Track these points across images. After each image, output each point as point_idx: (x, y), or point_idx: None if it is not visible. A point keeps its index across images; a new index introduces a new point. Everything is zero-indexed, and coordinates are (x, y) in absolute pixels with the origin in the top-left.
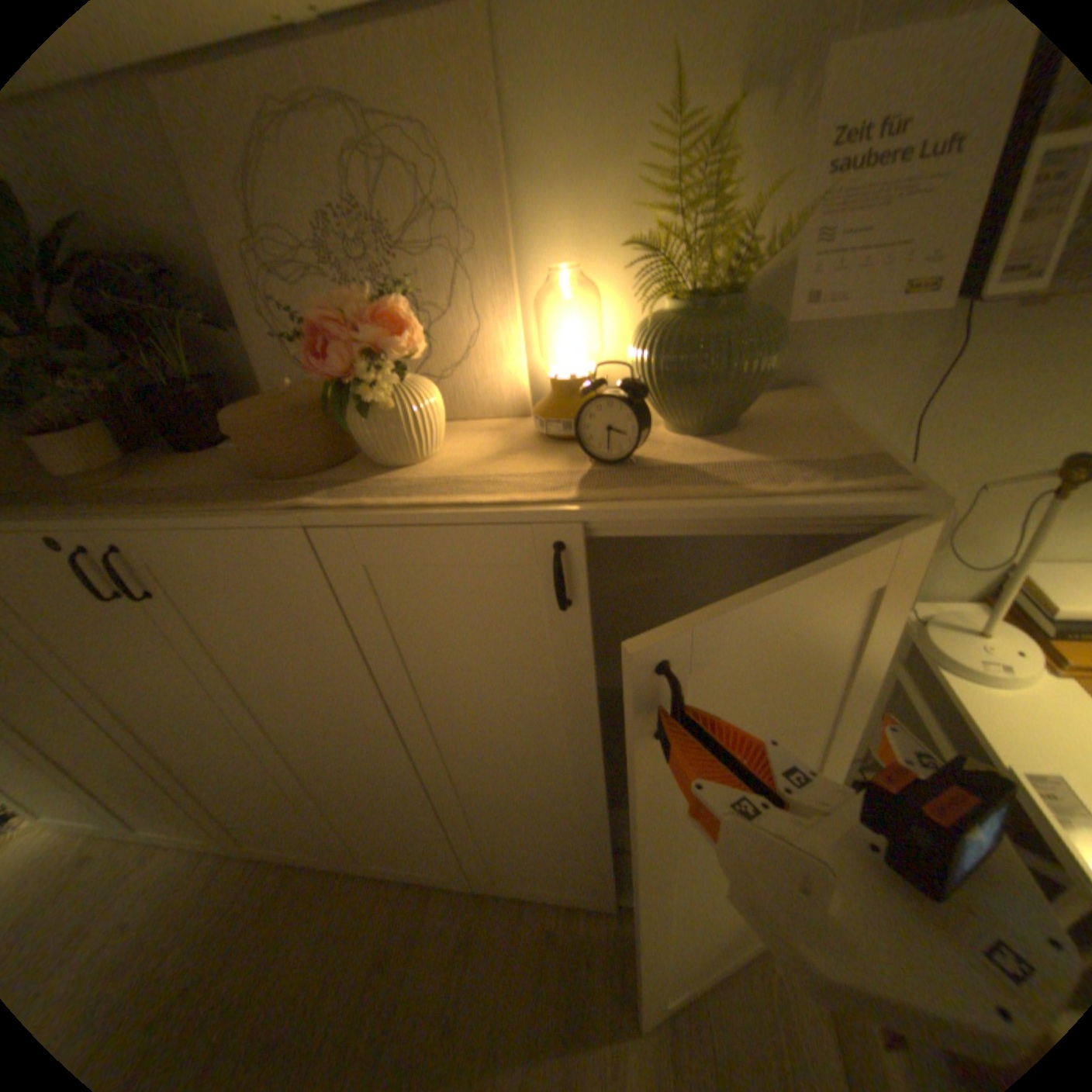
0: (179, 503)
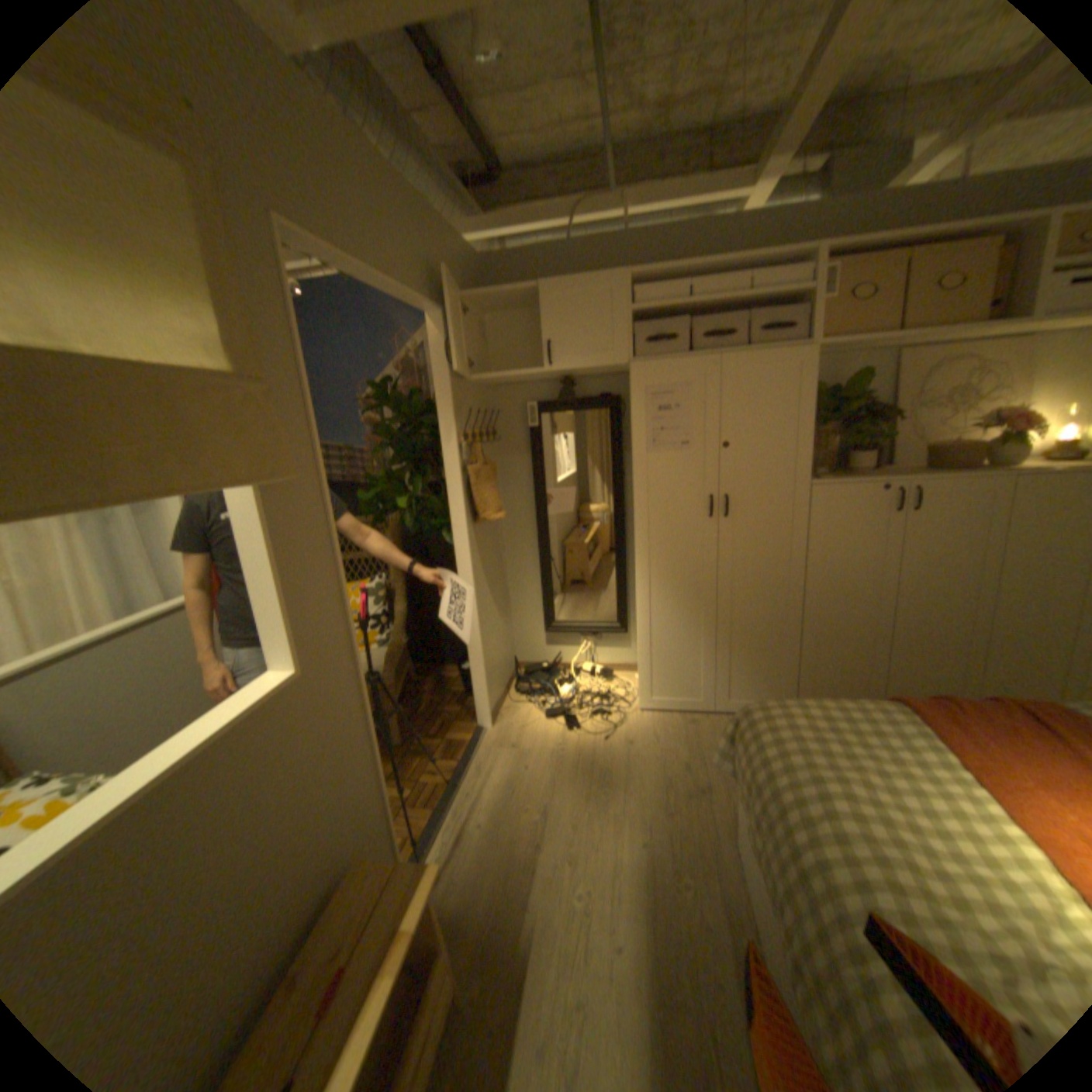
0: (950, 474)
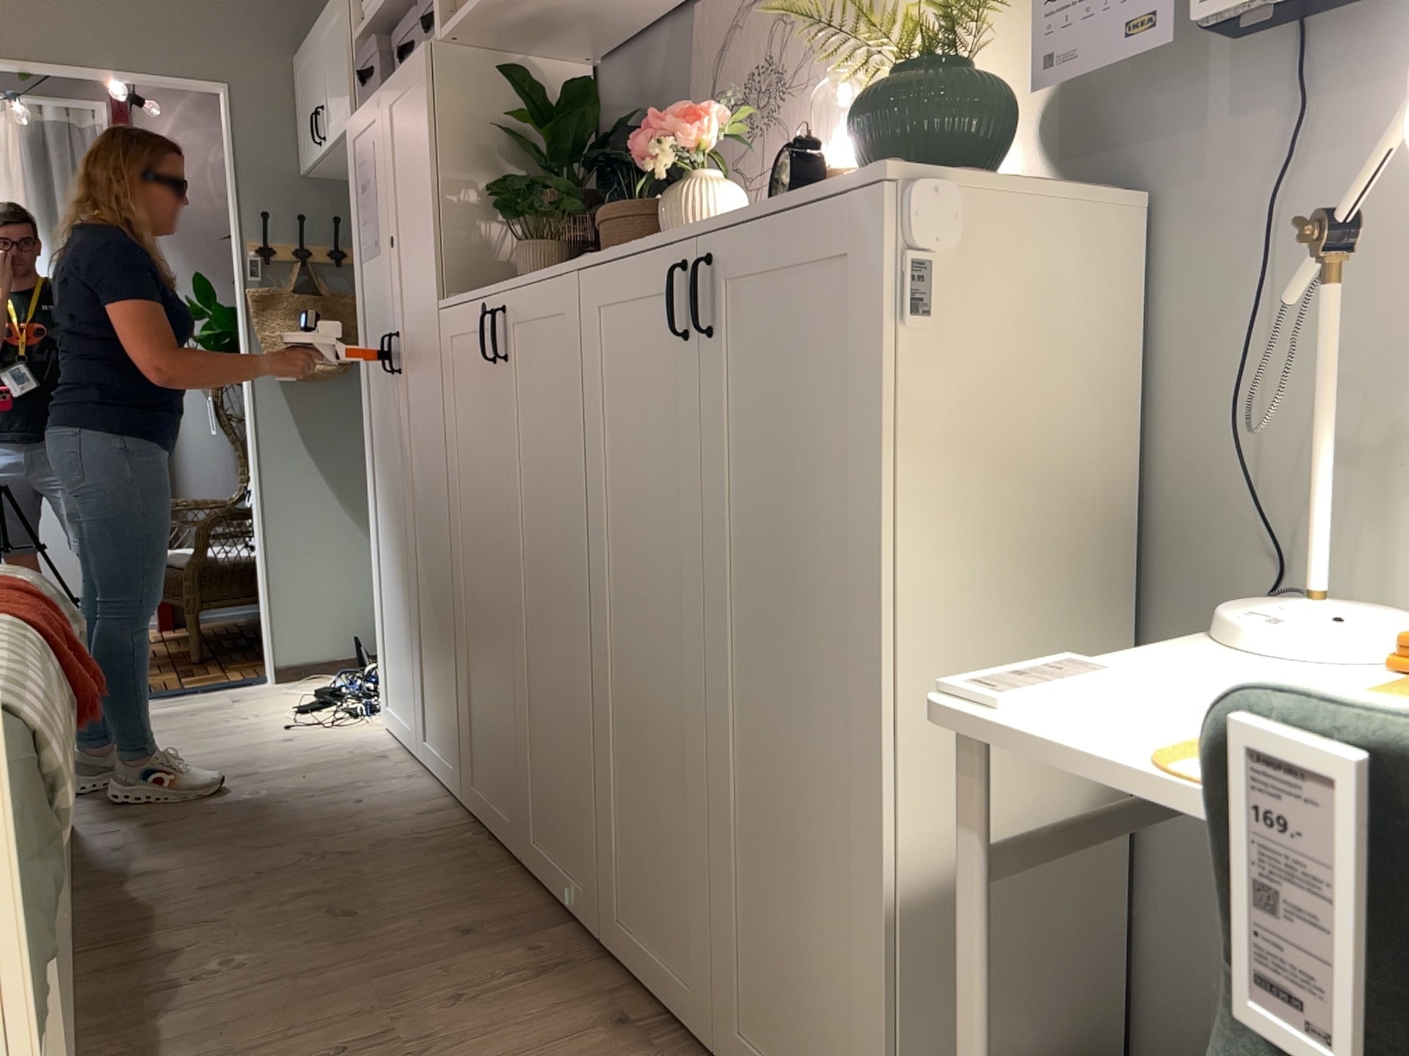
0: (542, 273)
